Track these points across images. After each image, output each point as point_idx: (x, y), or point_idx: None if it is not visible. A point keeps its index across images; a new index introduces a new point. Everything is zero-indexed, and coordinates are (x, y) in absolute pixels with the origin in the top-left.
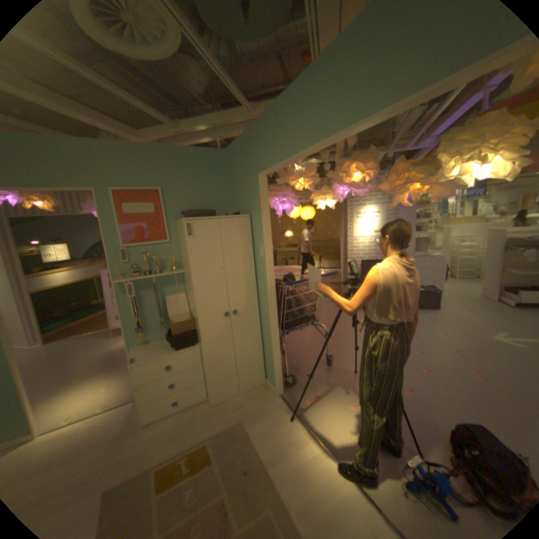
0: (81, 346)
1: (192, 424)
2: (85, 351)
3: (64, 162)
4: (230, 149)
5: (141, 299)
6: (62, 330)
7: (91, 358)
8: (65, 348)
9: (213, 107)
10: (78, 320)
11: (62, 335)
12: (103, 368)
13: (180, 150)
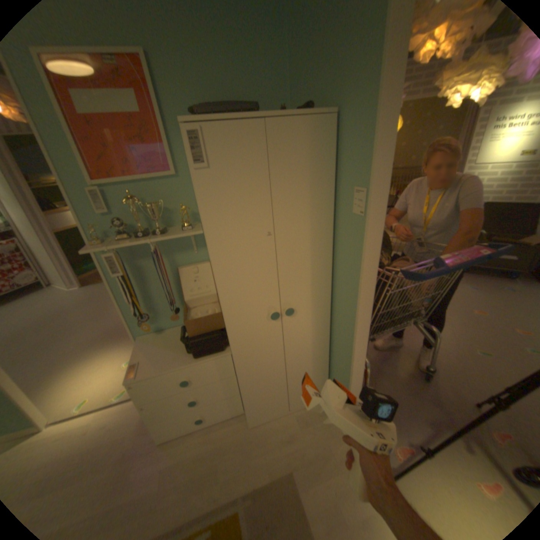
0: None
1: (222, 456)
2: None
3: None
4: None
5: (141, 271)
6: None
7: None
8: (98, 295)
9: None
10: None
11: None
12: None
13: None
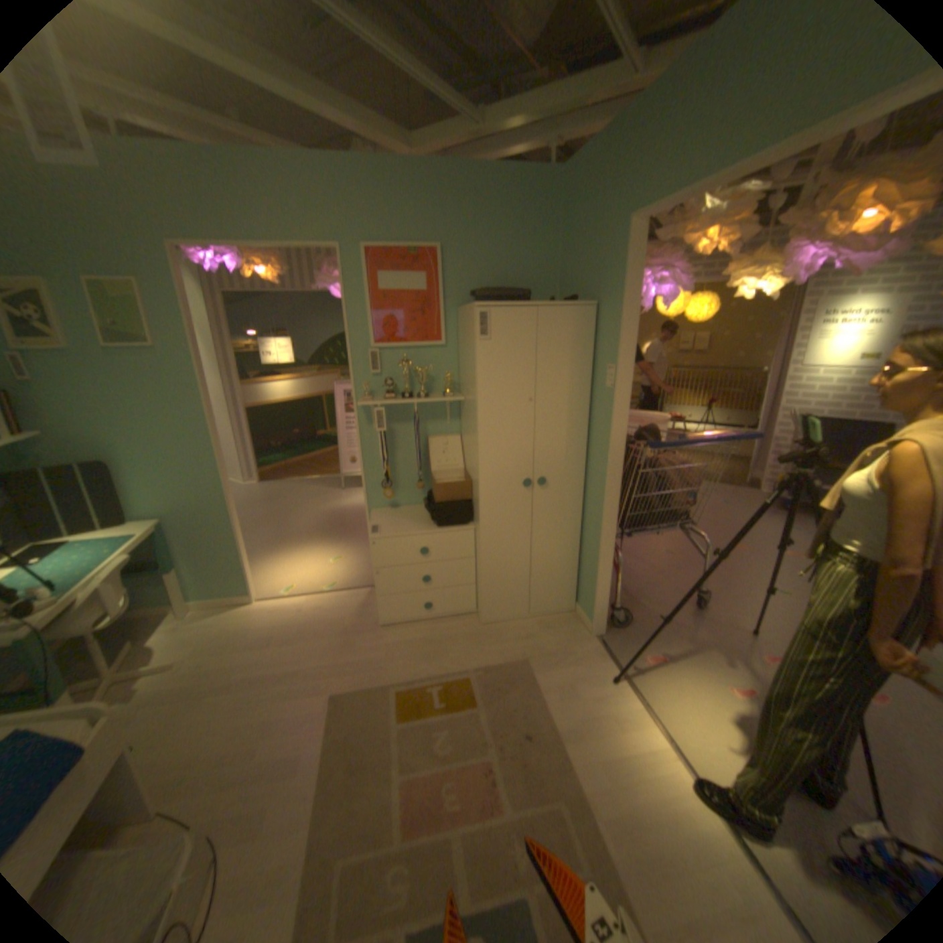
0: (304, 494)
1: (451, 642)
2: (310, 502)
3: (299, 197)
4: (576, 163)
5: (393, 437)
6: (281, 467)
7: (317, 513)
8: (284, 493)
9: (549, 73)
10: (301, 457)
11: (281, 473)
12: (331, 530)
13: (479, 170)
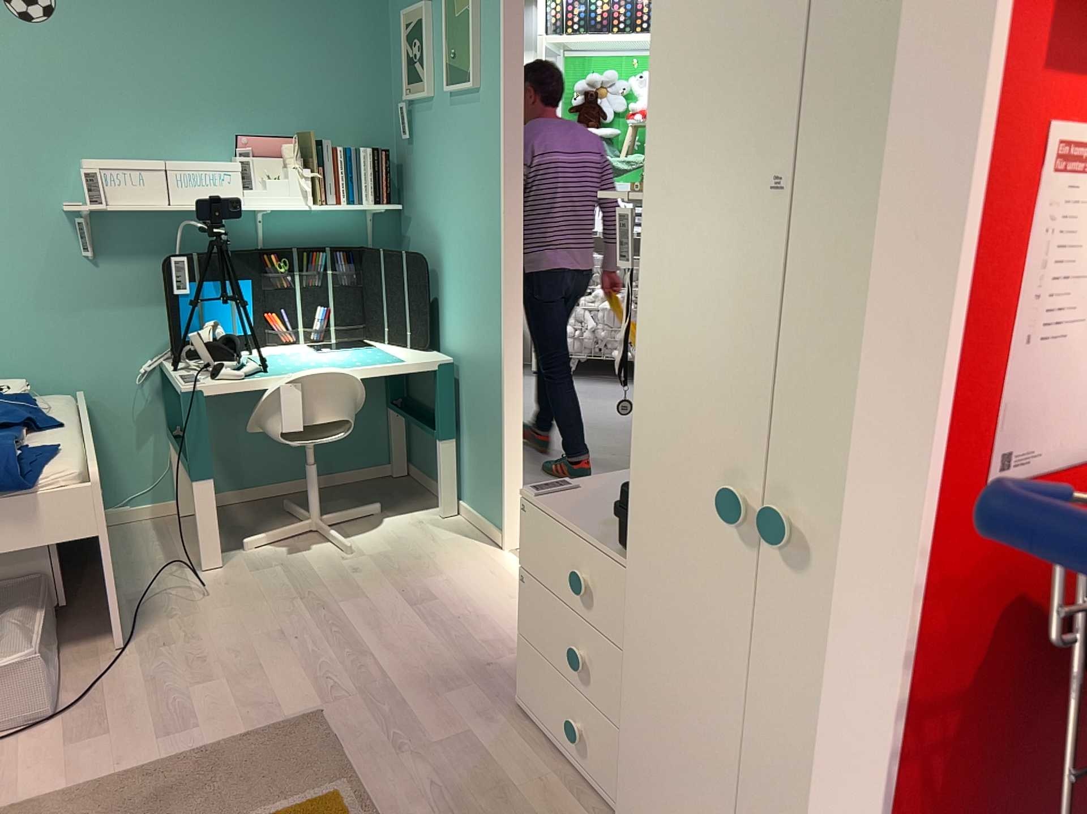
0: None
1: None
2: None
3: None
4: None
5: None
6: None
7: None
8: None
9: None
10: None
11: None
12: None
13: None
